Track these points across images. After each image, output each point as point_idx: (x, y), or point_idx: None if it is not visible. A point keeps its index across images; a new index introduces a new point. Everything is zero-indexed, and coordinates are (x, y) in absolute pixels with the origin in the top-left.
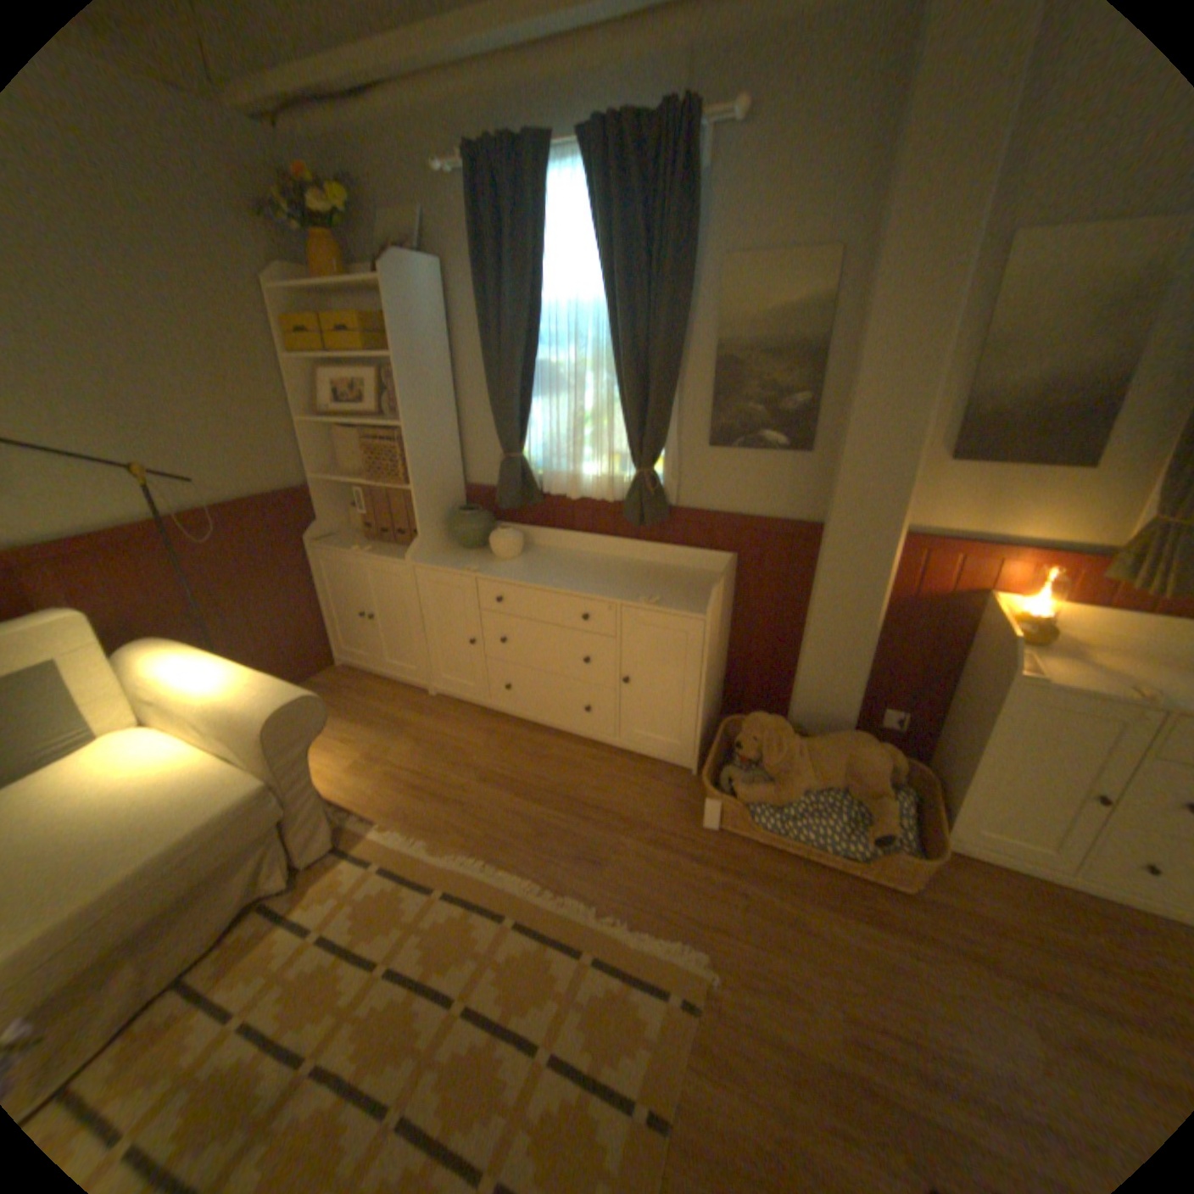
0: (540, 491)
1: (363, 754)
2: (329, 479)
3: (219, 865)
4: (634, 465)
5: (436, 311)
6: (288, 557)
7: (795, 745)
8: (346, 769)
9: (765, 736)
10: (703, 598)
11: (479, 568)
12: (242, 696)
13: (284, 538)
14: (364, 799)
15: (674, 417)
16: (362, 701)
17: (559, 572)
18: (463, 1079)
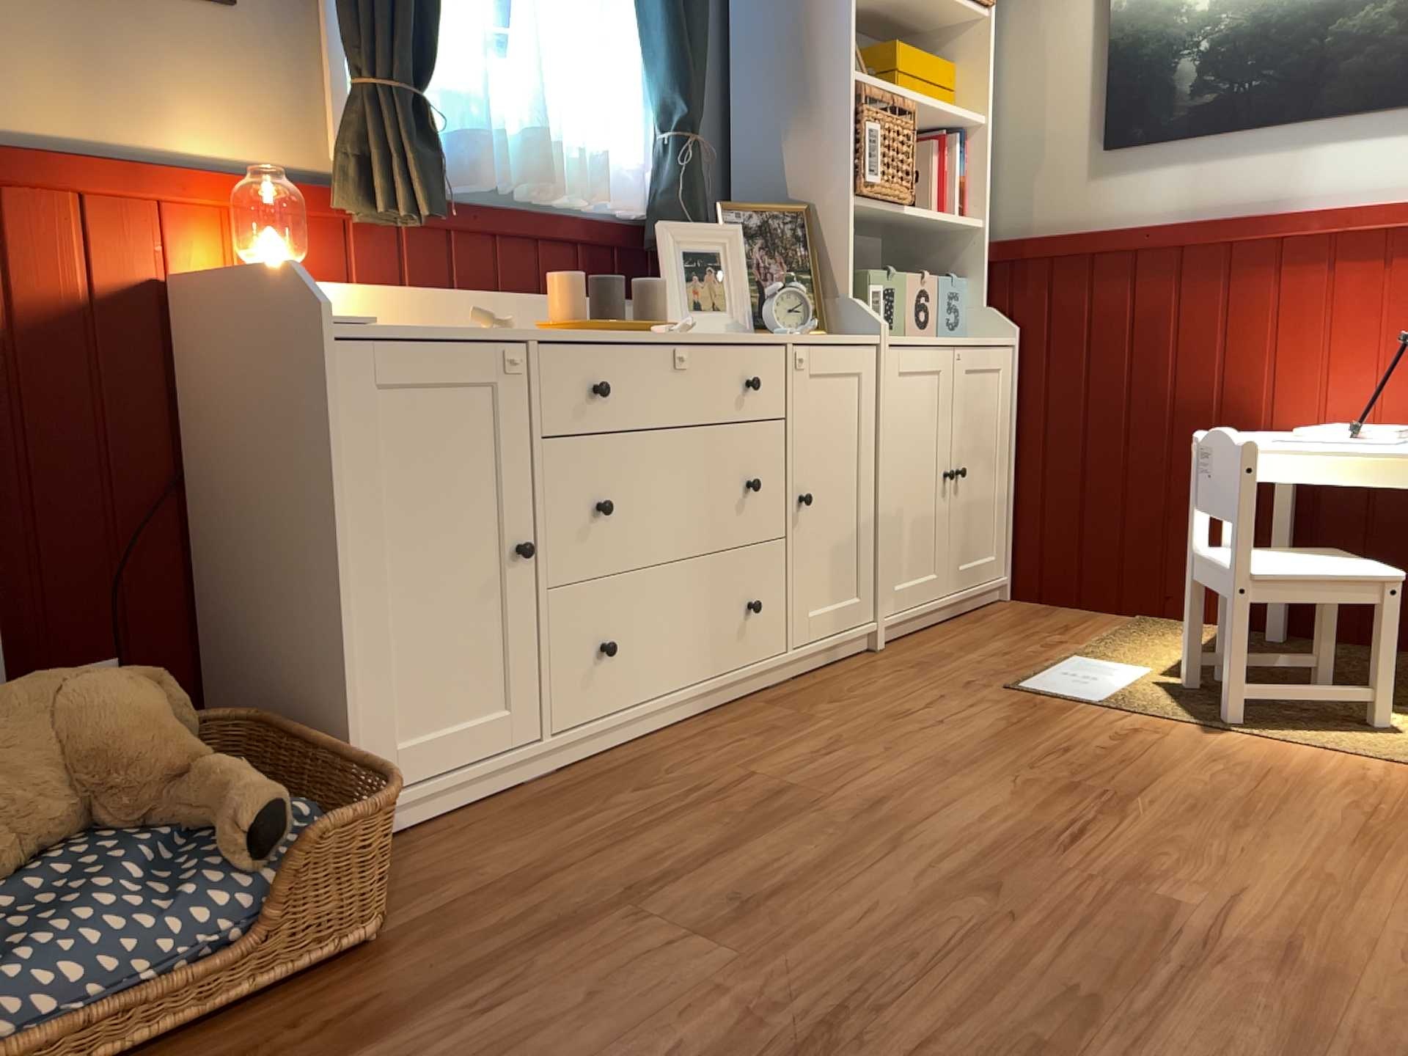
0: None
1: None
2: None
3: None
4: None
5: None
6: None
7: None
8: None
9: None
10: None
11: None
12: None
13: None
14: None
15: None
16: None
17: None
18: None
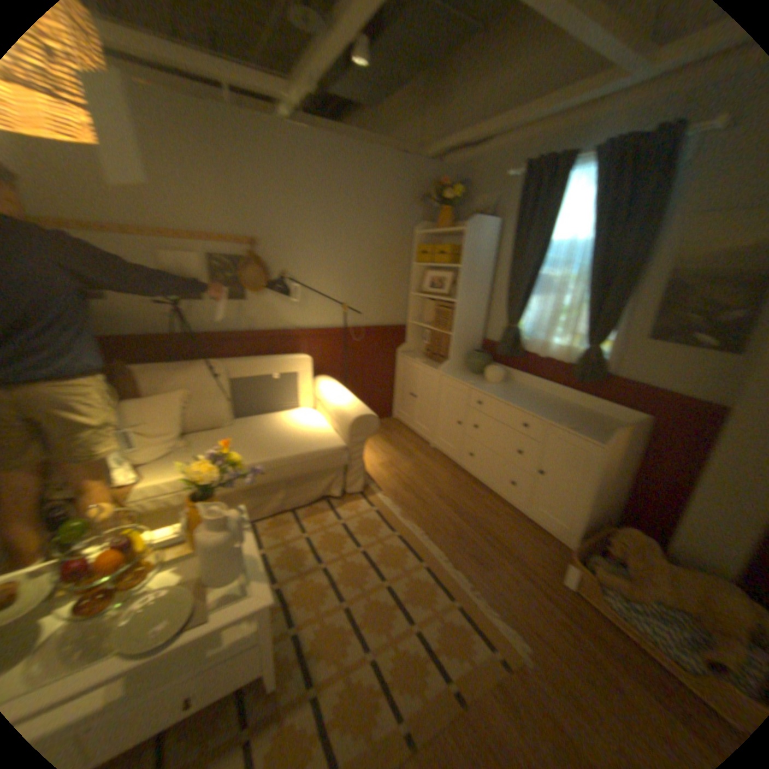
0: (524, 349)
1: (390, 461)
2: (417, 324)
3: (321, 471)
4: (588, 343)
5: (492, 246)
6: (388, 358)
7: (661, 565)
8: (380, 464)
9: (635, 547)
10: (612, 437)
11: (474, 383)
12: (351, 407)
13: (389, 348)
14: (383, 480)
15: (626, 316)
16: (398, 438)
17: (520, 397)
18: (378, 614)
